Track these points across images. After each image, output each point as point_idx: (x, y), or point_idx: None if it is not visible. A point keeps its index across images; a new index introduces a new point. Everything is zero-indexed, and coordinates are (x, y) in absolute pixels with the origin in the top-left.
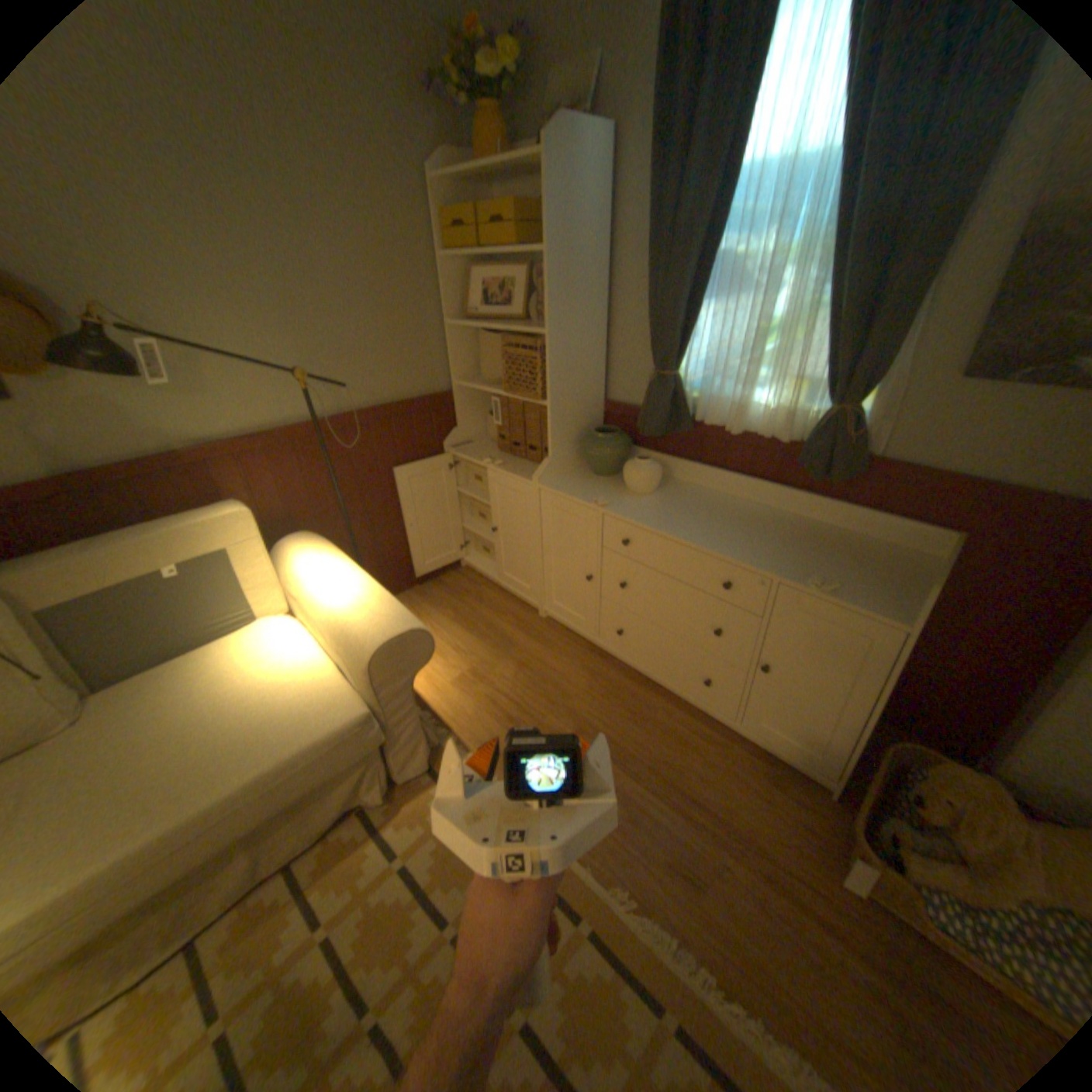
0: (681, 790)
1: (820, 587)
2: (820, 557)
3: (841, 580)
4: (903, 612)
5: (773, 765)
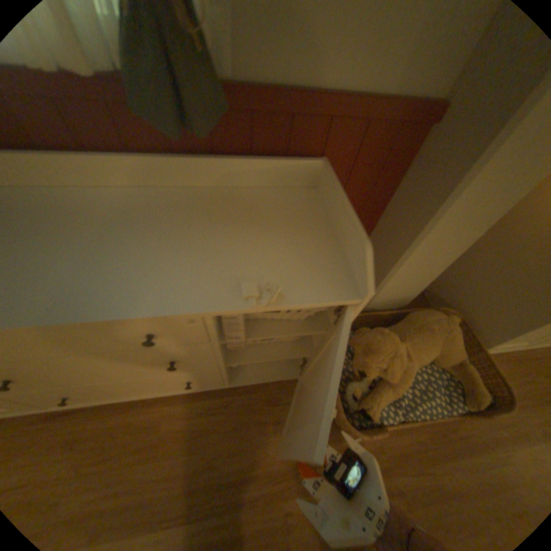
0: (223, 484)
1: (265, 299)
2: (232, 241)
3: (274, 269)
4: (344, 279)
5: (263, 388)
